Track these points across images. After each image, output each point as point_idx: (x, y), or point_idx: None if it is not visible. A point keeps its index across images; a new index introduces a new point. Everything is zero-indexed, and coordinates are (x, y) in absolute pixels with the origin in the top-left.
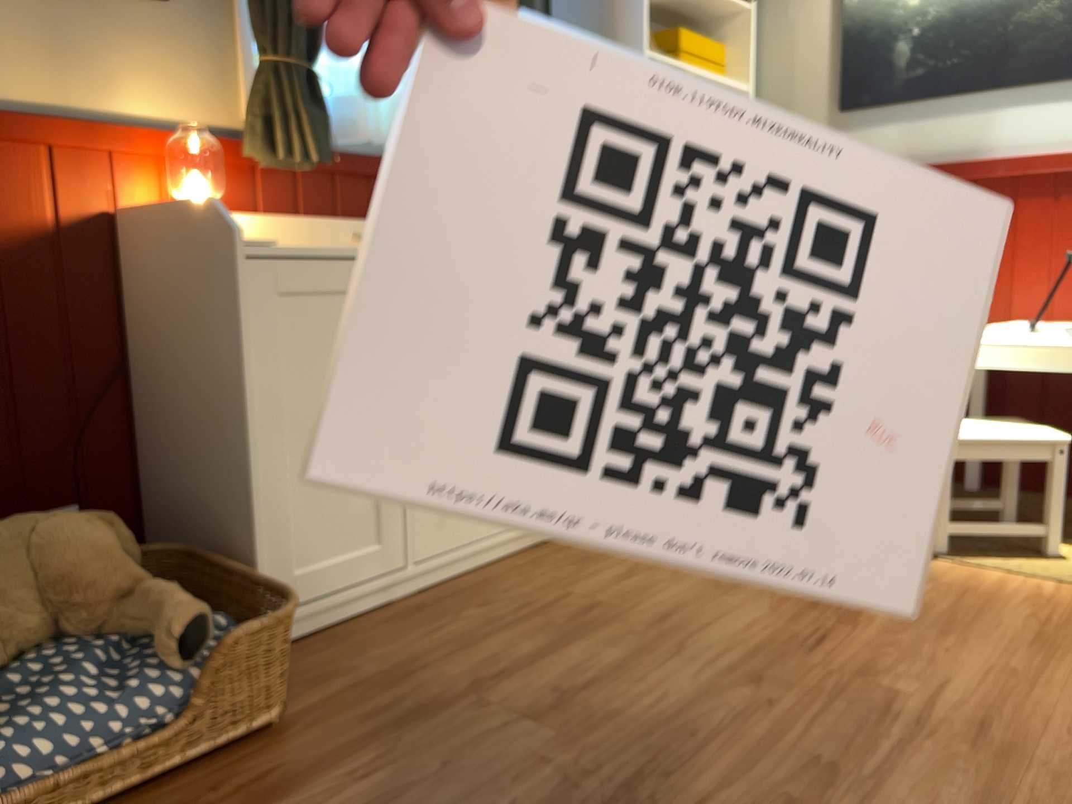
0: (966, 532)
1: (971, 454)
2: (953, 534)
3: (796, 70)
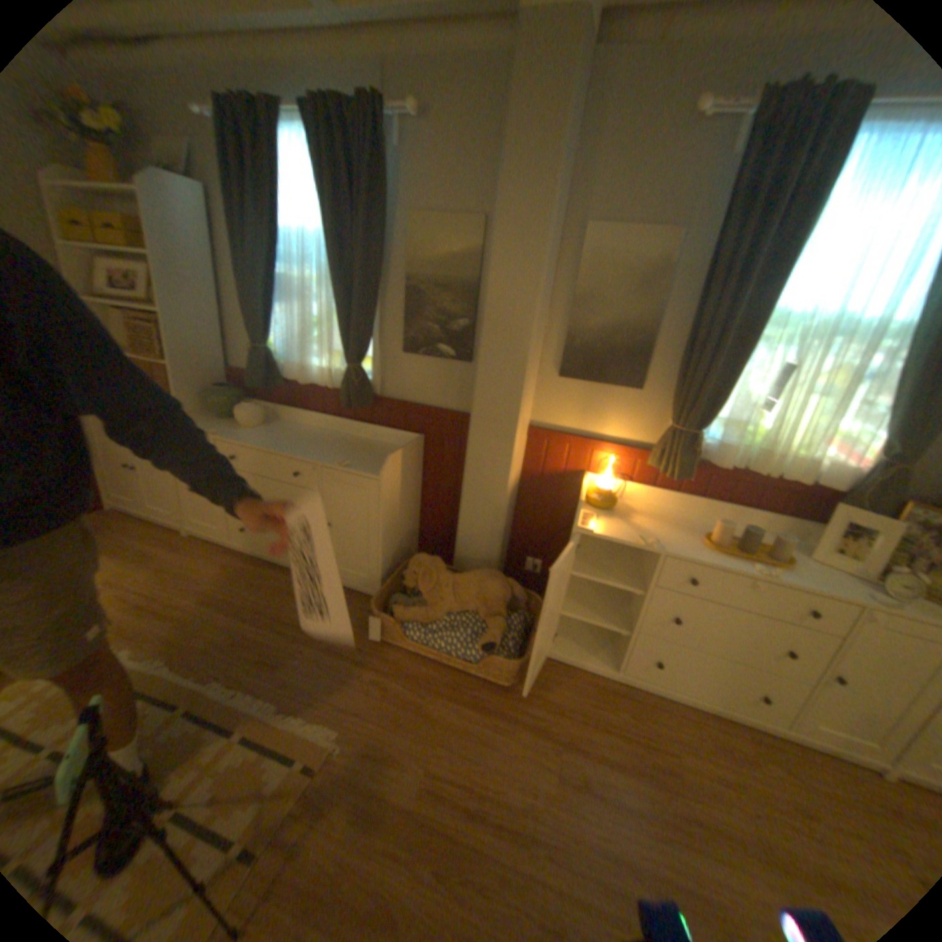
0: None
1: None
2: None
3: None
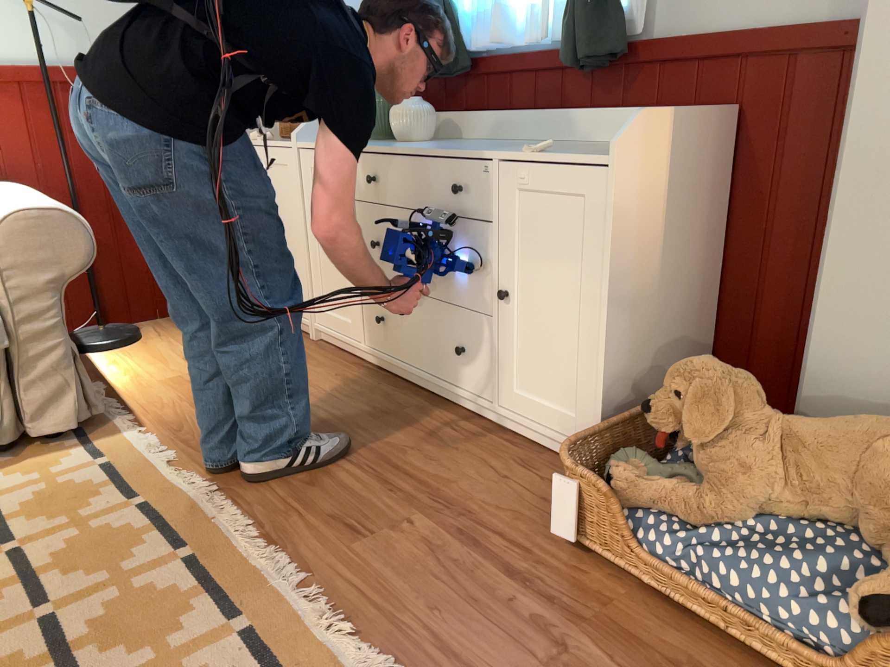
0: None
1: None
2: None
3: None
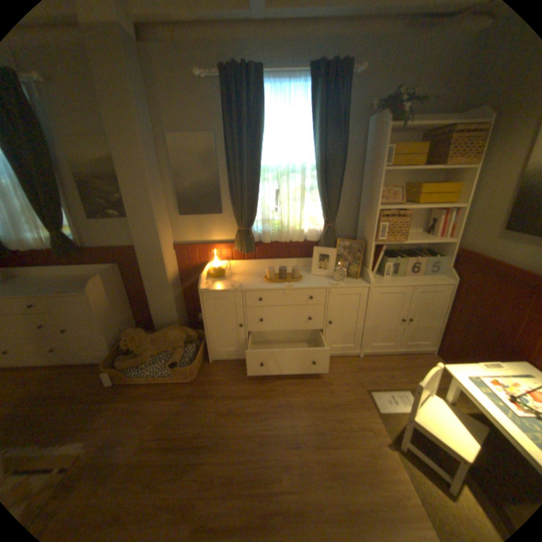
0: (414, 453)
1: (421, 431)
2: (409, 449)
3: (493, 201)
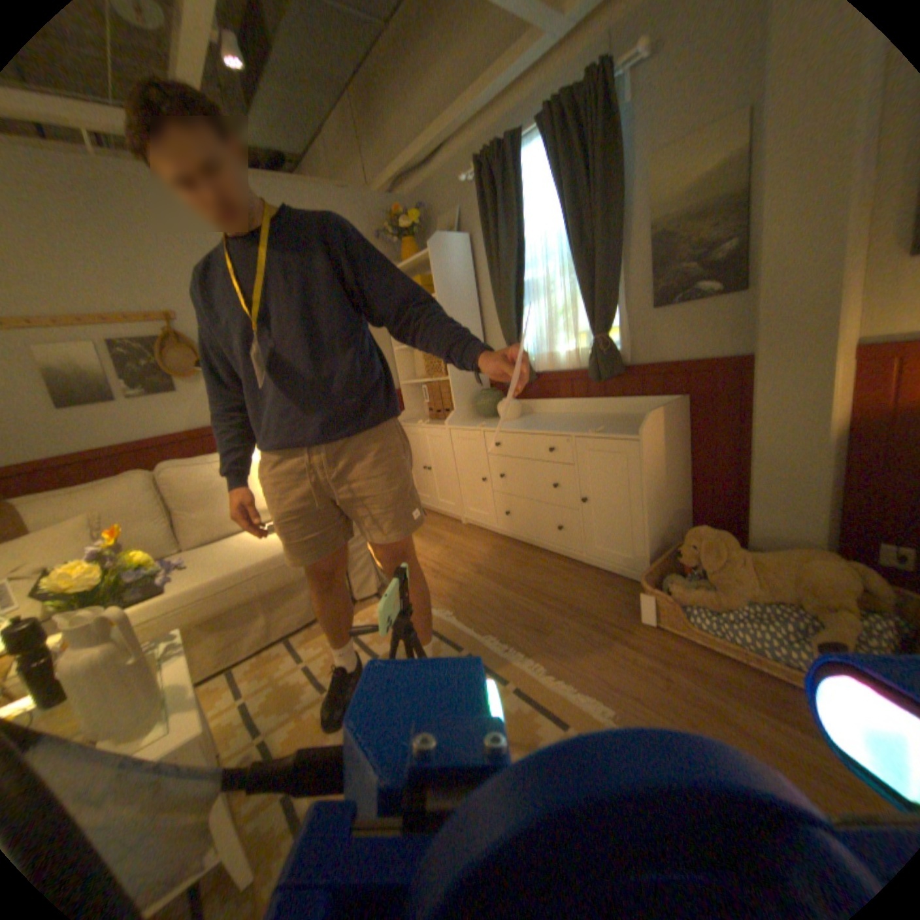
0: None
1: None
2: None
3: None
